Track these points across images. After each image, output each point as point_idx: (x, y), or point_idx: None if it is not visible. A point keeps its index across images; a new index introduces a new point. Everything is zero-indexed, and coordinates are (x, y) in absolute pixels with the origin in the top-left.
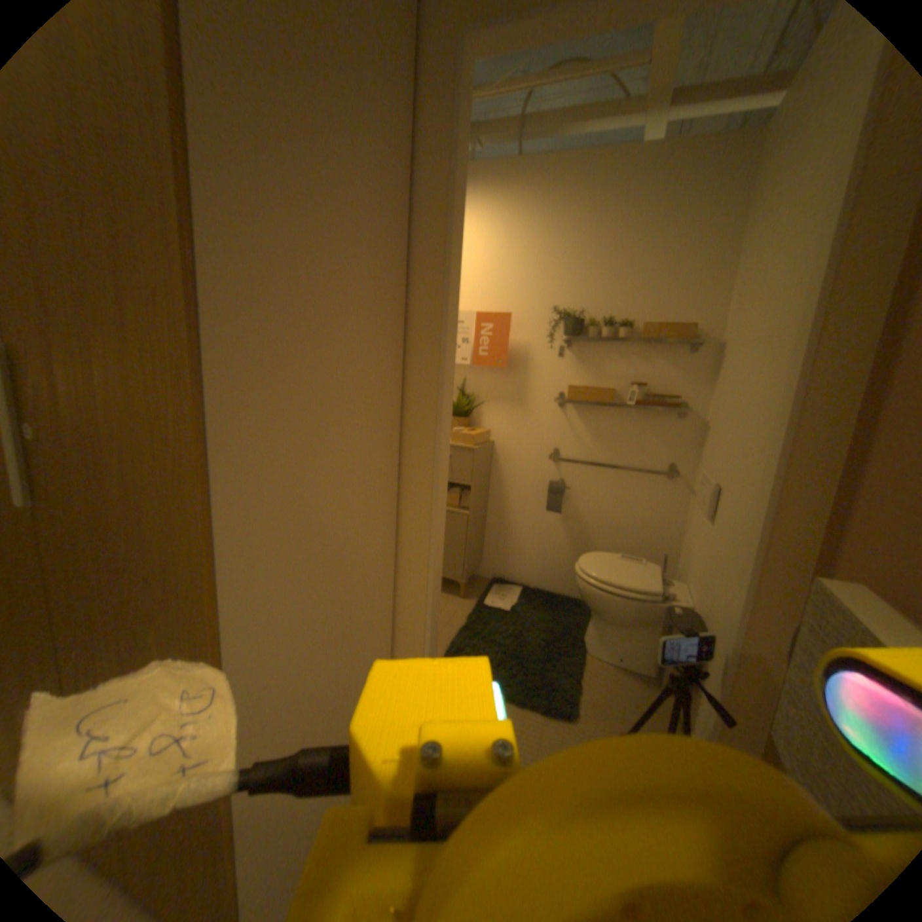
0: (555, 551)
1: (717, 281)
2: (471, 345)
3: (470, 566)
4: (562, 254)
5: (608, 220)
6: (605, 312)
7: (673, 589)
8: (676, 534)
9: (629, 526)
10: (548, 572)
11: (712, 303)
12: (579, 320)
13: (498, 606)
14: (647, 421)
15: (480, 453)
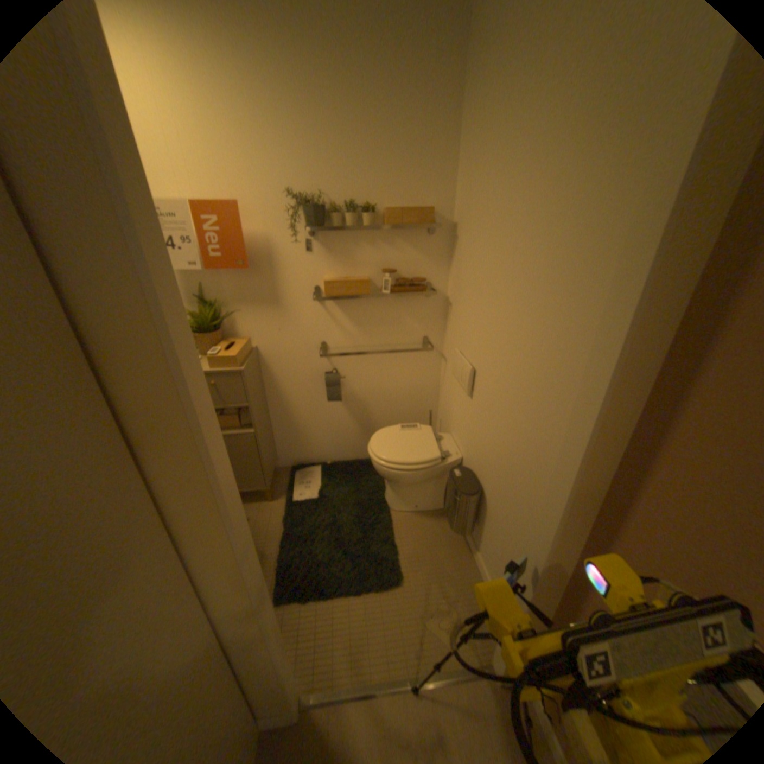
0: (341, 430)
1: (442, 164)
2: (195, 245)
3: (269, 473)
4: (280, 122)
5: (327, 80)
6: (343, 198)
7: (442, 445)
8: (432, 392)
9: (397, 395)
10: (338, 447)
11: (441, 187)
12: (320, 212)
13: (306, 498)
14: (399, 306)
15: (248, 372)
